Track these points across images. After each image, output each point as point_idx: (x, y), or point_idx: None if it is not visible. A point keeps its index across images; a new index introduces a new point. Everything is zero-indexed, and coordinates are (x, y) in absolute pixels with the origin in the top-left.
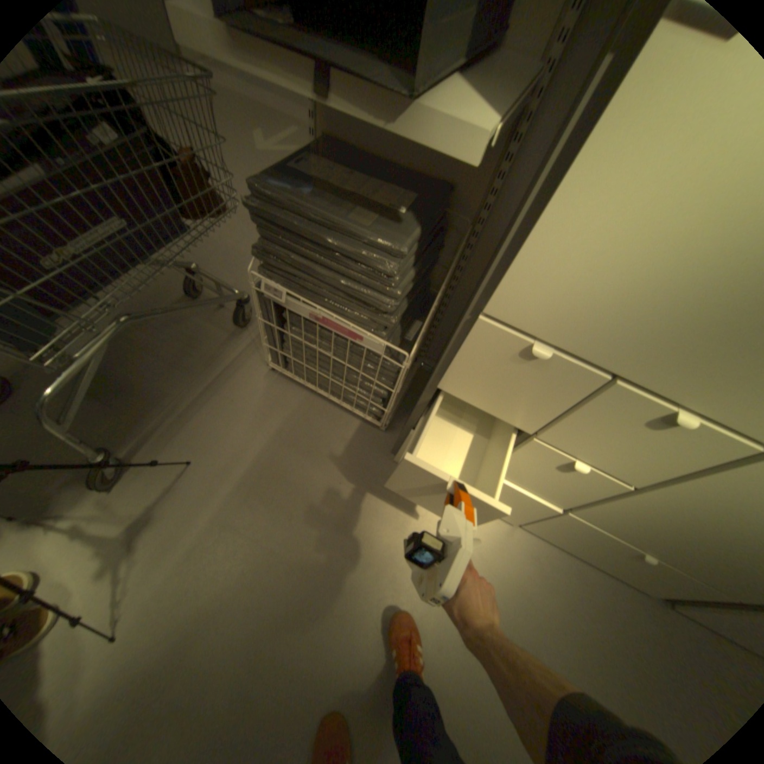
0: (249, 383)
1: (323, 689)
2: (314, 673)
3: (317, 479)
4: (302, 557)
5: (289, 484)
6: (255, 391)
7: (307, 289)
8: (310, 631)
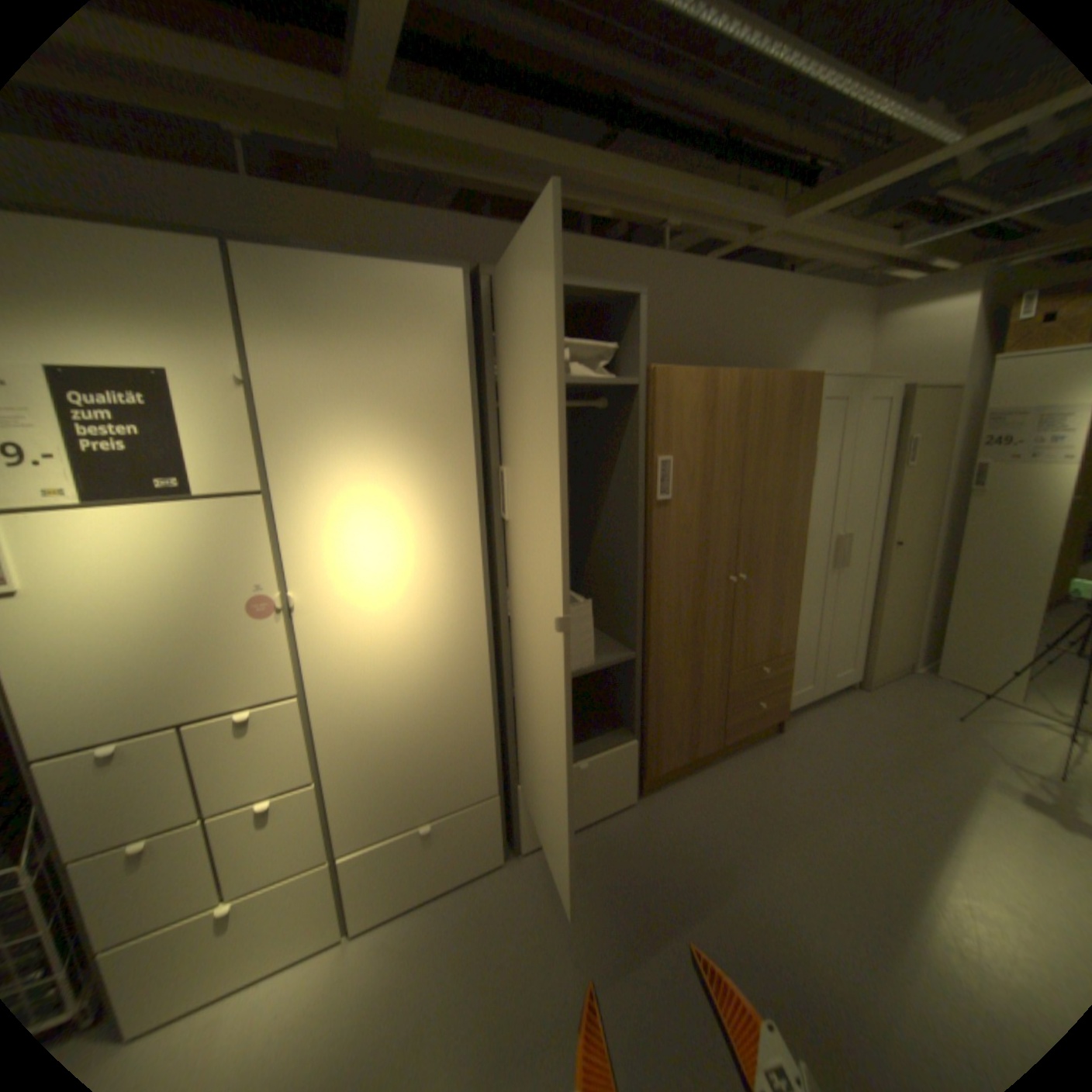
0: None
1: None
2: None
3: None
4: None
5: None
6: None
7: None
8: None
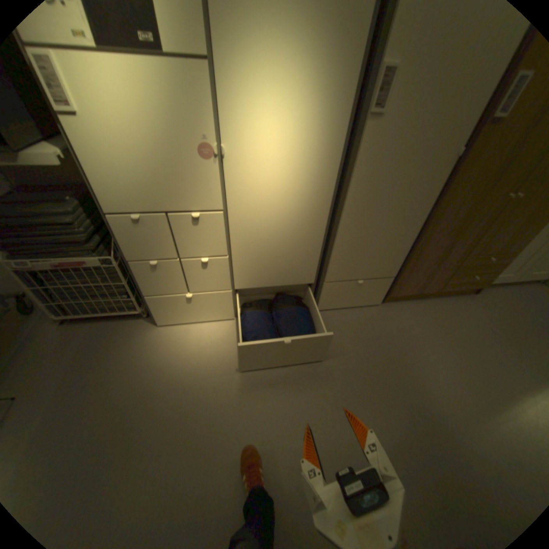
0: (47, 339)
1: (154, 446)
2: (145, 443)
3: (114, 359)
4: (117, 398)
5: (95, 371)
6: (53, 341)
7: (42, 255)
8: (135, 427)
